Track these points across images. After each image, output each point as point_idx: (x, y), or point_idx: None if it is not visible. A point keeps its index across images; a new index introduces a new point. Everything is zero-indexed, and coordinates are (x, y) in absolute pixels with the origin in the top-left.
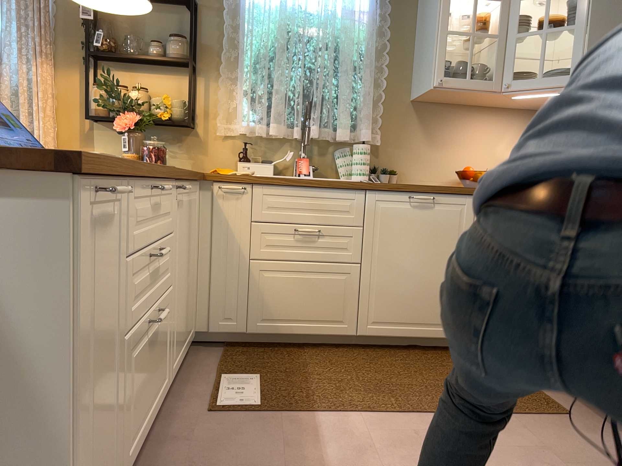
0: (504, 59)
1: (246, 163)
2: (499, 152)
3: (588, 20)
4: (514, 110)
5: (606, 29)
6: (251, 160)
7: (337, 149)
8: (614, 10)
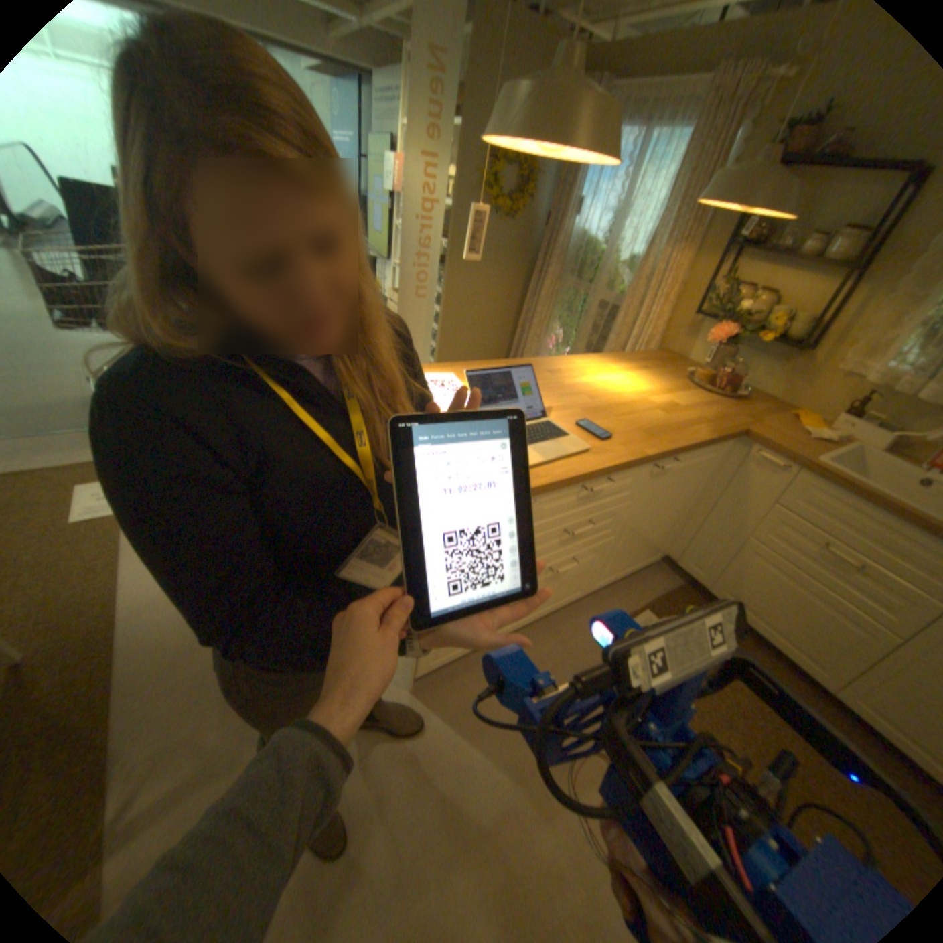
0: None
1: (853, 419)
2: None
3: None
4: None
5: None
6: (866, 417)
7: None
8: None
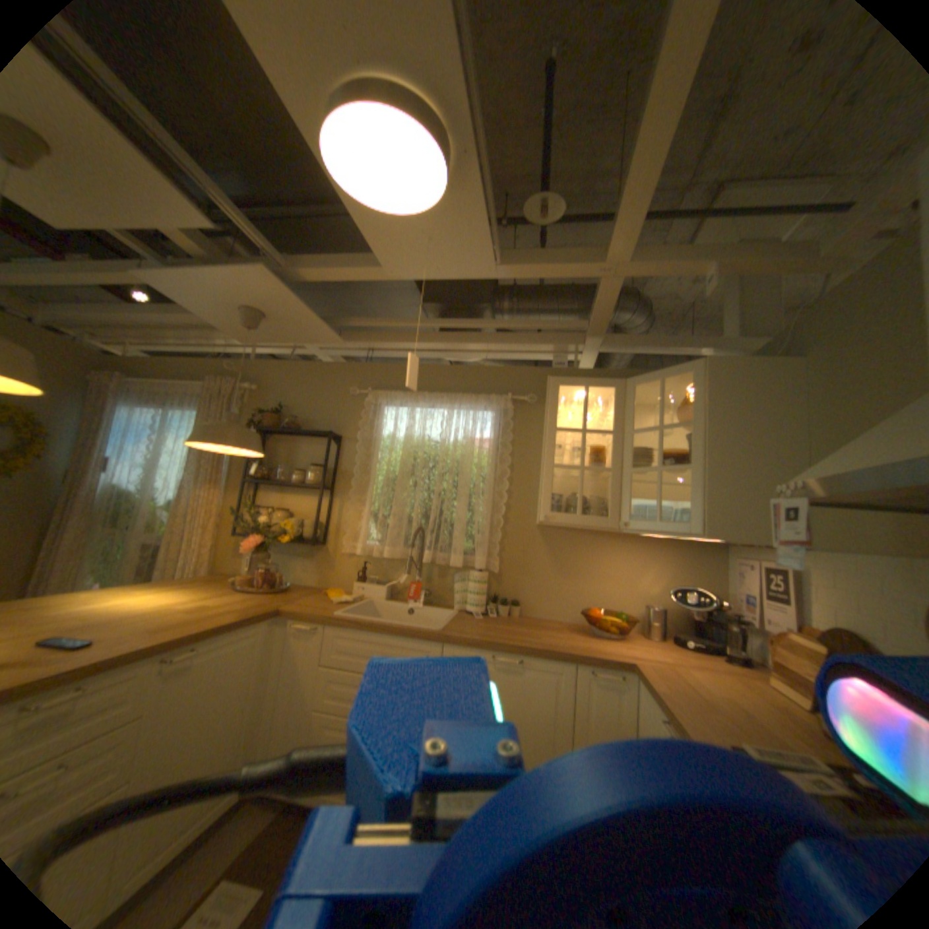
0: (622, 495)
1: (361, 585)
2: (643, 590)
3: (708, 461)
4: (659, 541)
5: (731, 472)
6: (368, 581)
7: (457, 574)
8: (740, 450)
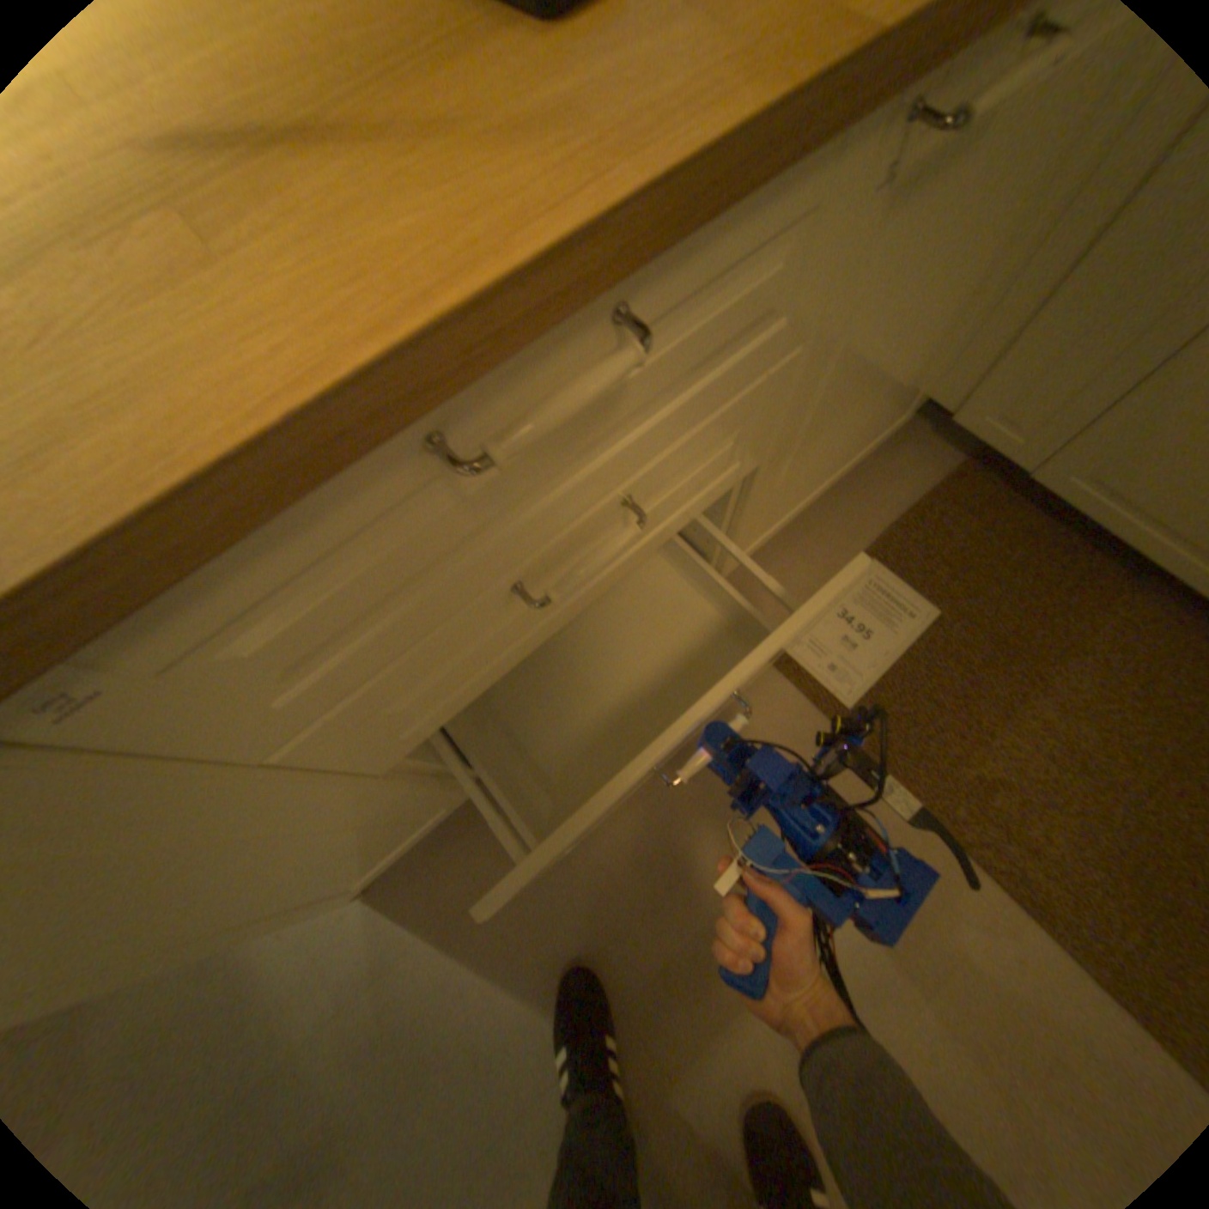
0: None
1: None
2: None
3: None
4: None
5: None
6: None
7: None
8: None
